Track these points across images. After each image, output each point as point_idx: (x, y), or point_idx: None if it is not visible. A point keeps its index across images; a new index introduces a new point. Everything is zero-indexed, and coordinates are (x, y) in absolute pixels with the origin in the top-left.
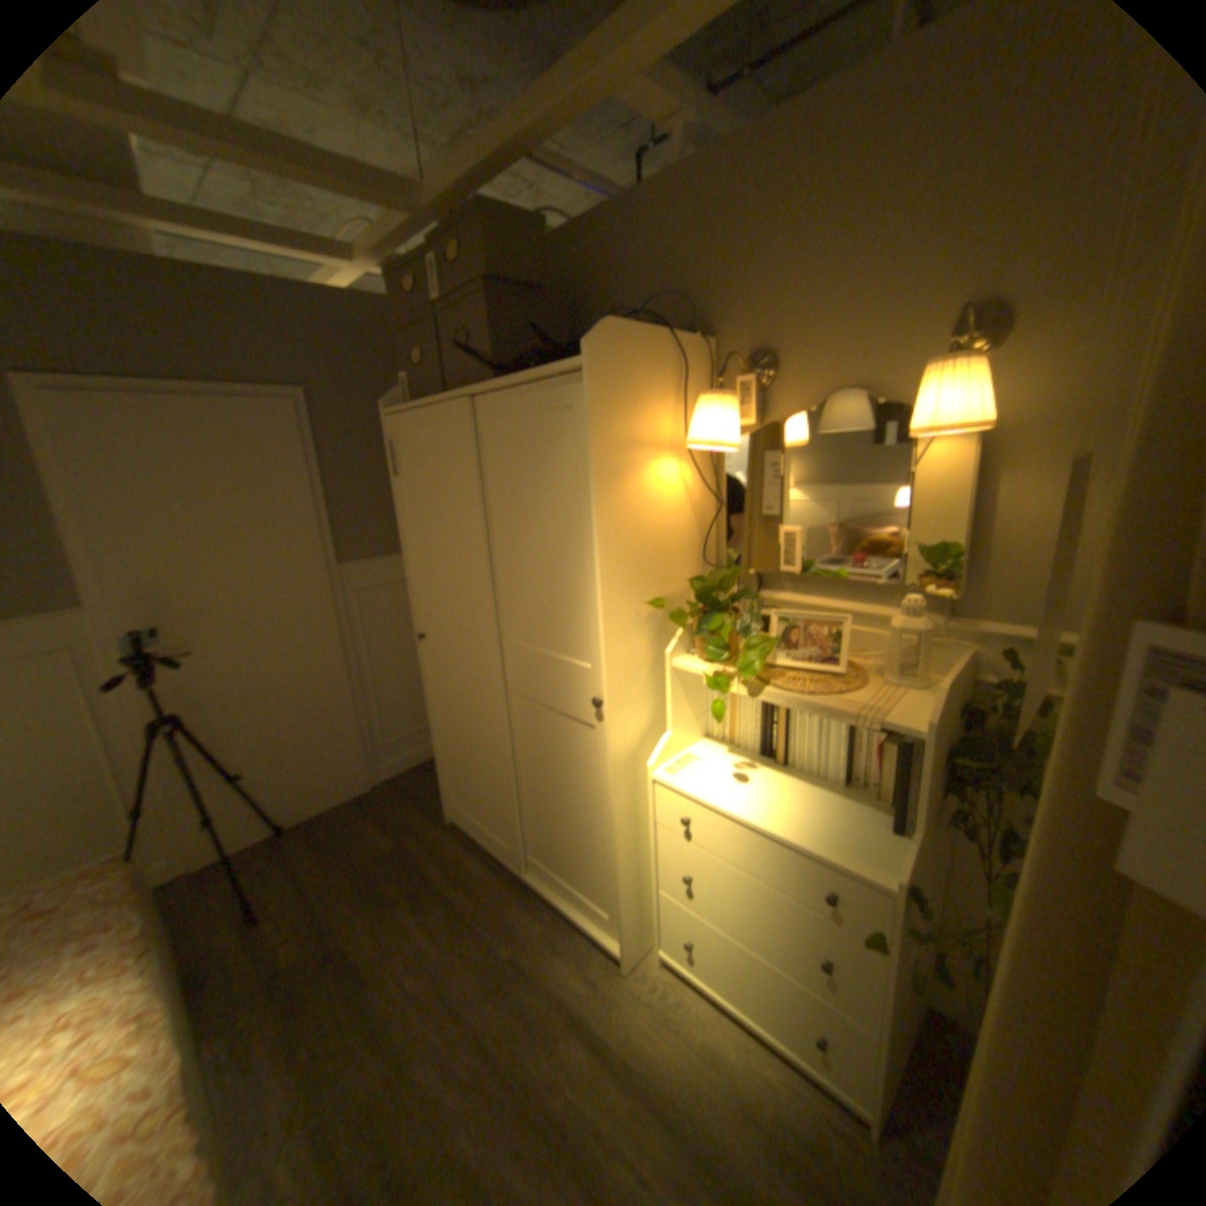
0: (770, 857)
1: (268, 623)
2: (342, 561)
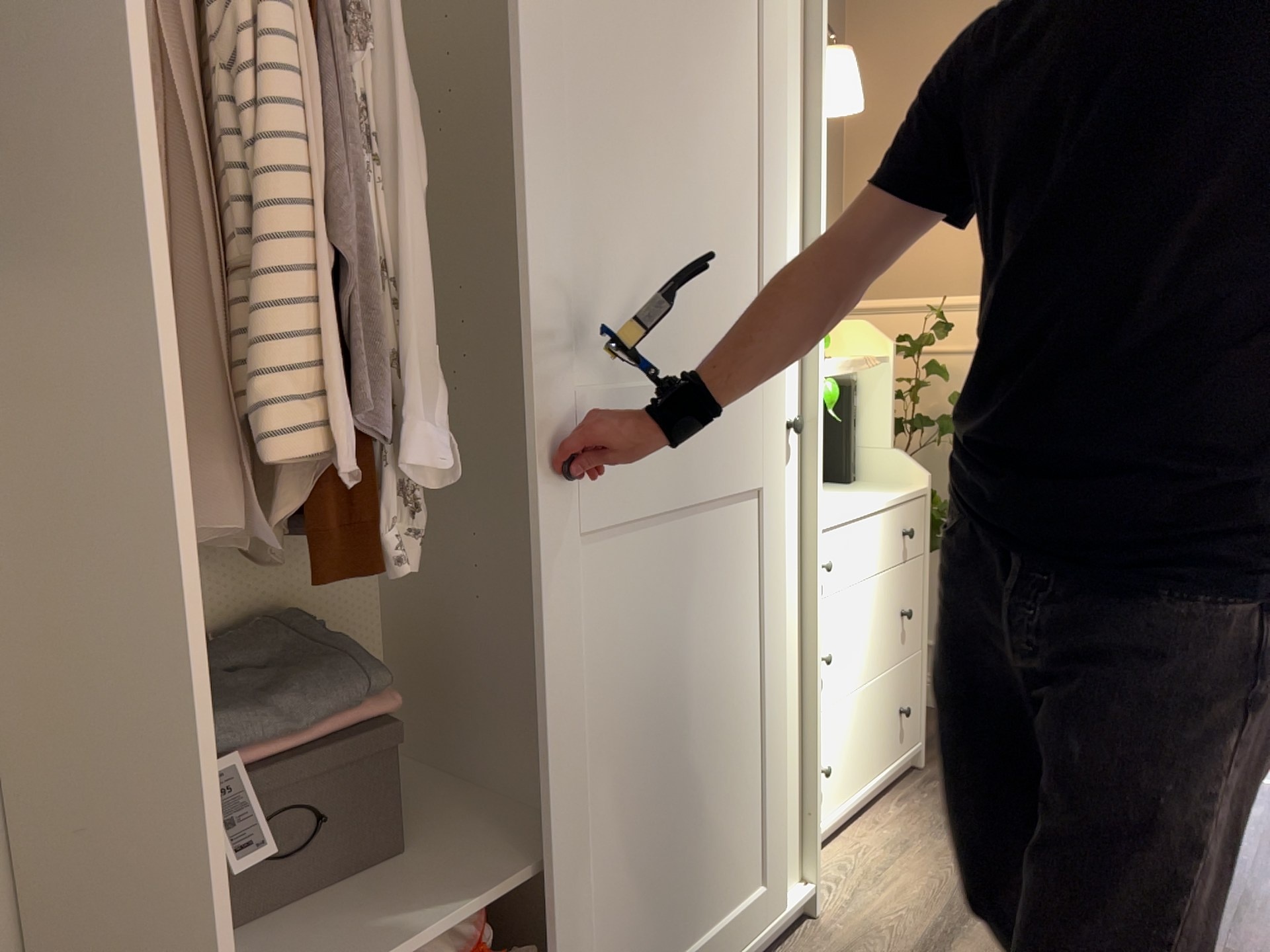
0: (876, 533)
1: None
2: None
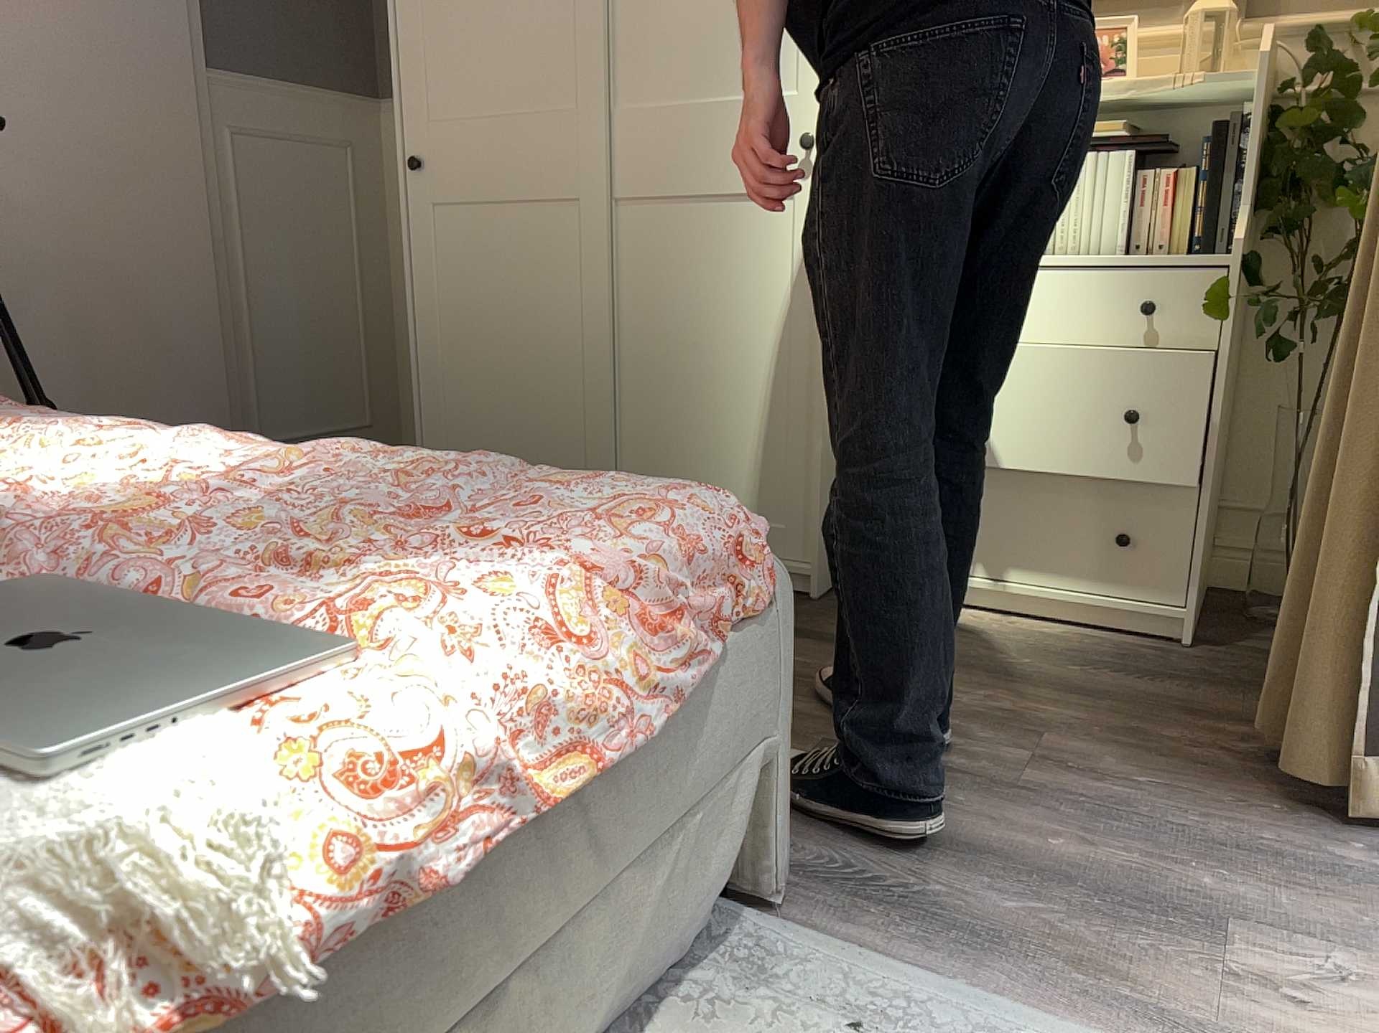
0: (1068, 294)
1: (111, 137)
2: (225, 67)
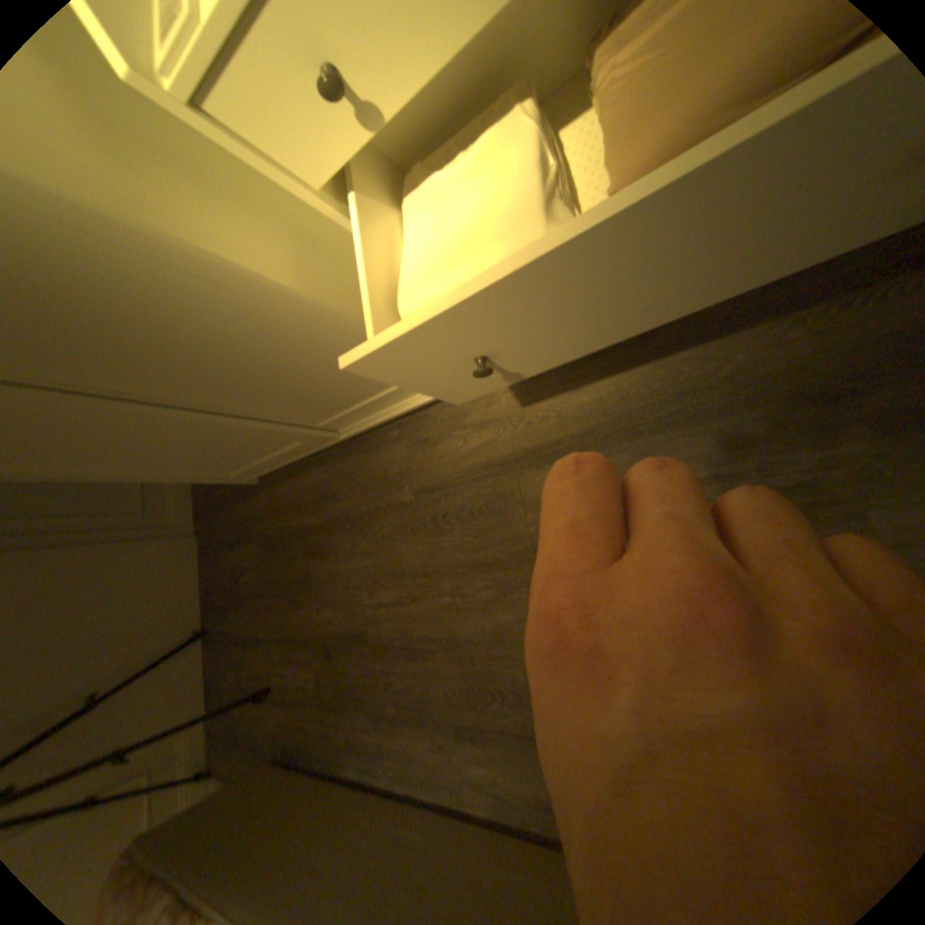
0: None
1: None
2: None
